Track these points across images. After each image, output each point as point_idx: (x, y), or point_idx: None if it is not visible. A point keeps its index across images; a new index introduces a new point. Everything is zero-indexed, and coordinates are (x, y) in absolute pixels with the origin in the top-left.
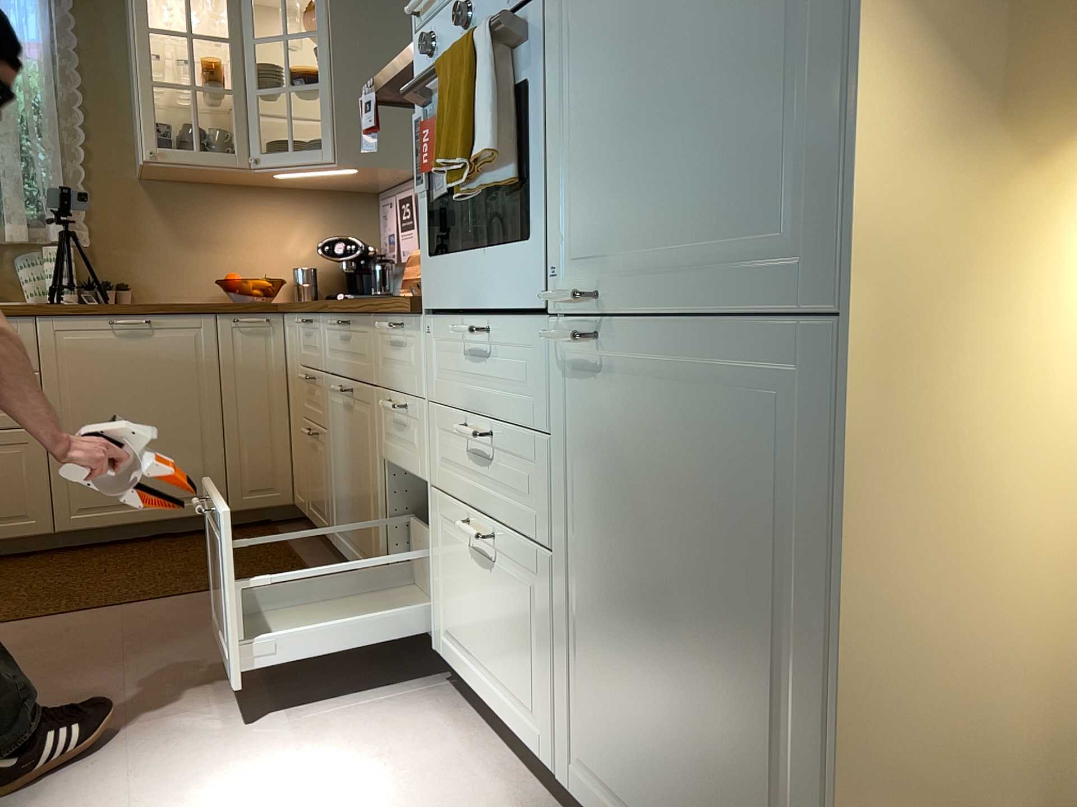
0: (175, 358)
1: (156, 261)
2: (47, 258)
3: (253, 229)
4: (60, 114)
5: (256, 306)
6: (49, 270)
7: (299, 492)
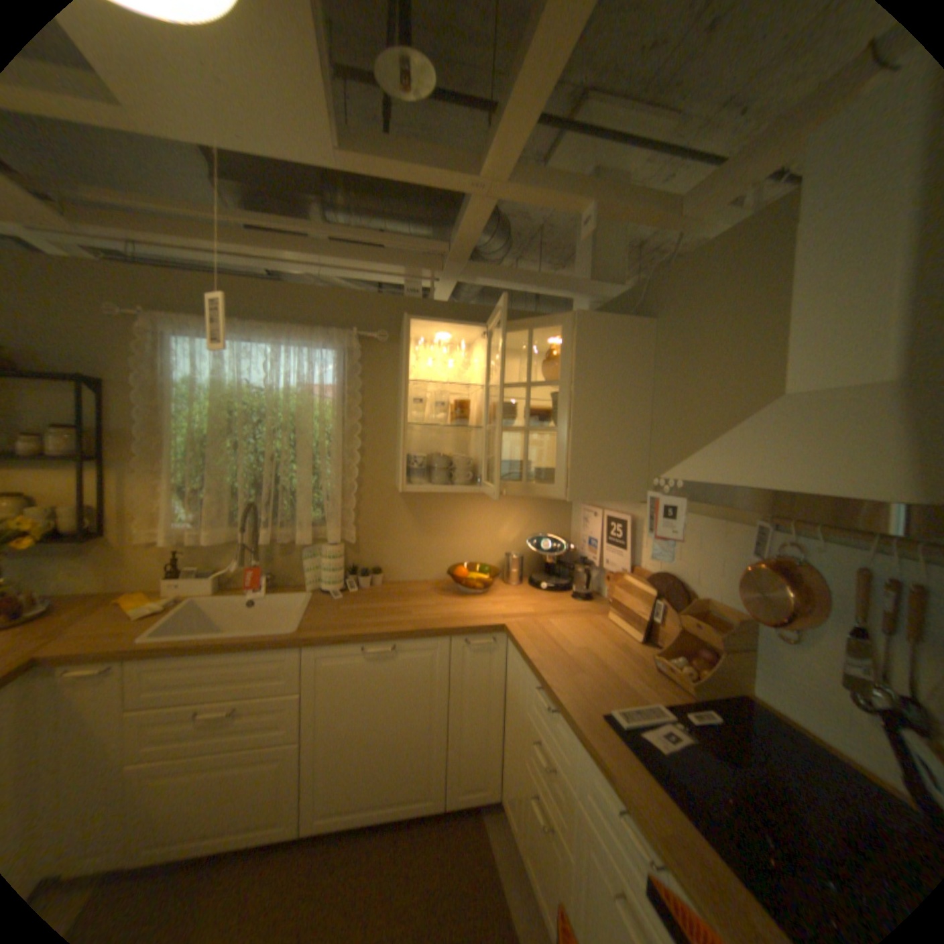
0: (413, 677)
1: (403, 547)
2: (324, 555)
3: (476, 521)
4: (345, 438)
5: (486, 628)
6: (324, 565)
7: (511, 811)
